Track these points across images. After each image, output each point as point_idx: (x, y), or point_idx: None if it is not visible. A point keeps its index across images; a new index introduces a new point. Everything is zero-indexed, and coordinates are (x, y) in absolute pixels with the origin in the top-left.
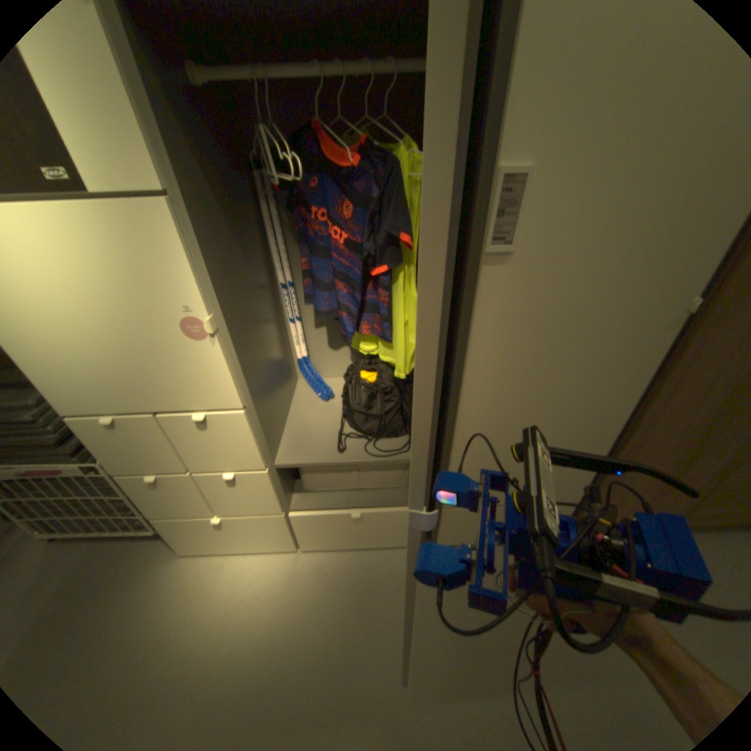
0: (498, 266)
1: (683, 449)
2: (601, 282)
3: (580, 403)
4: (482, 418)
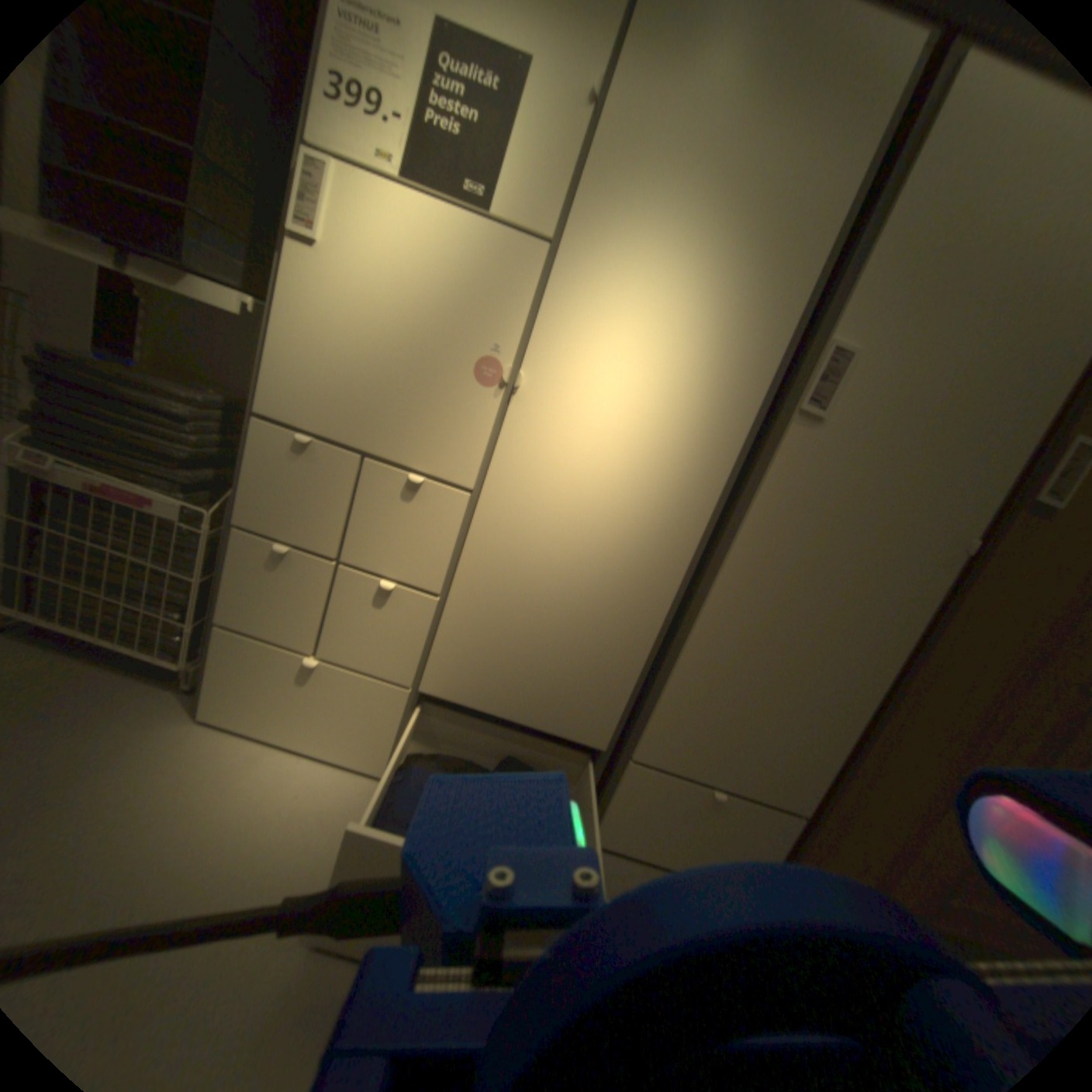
0: (804, 433)
1: (946, 765)
2: (891, 489)
3: (844, 639)
4: (732, 619)
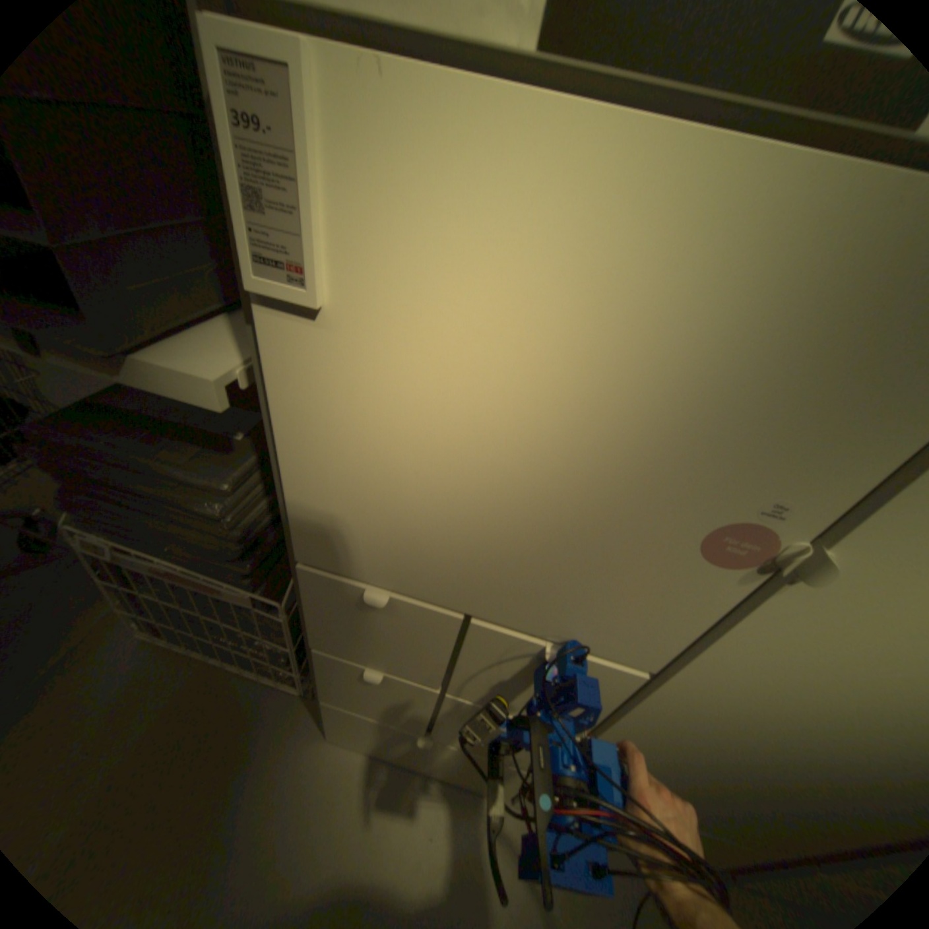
0: None
1: None
2: None
3: None
4: None
